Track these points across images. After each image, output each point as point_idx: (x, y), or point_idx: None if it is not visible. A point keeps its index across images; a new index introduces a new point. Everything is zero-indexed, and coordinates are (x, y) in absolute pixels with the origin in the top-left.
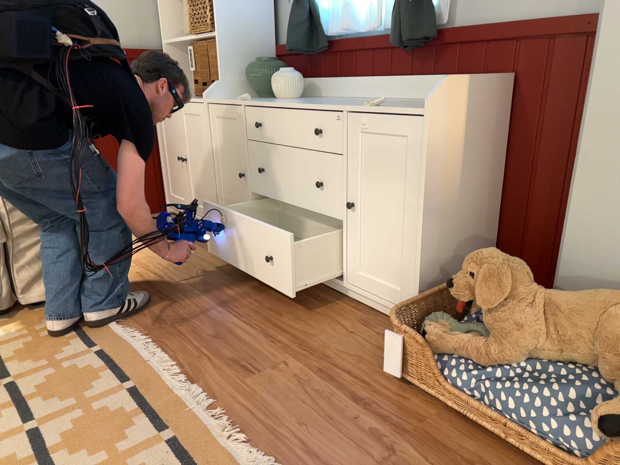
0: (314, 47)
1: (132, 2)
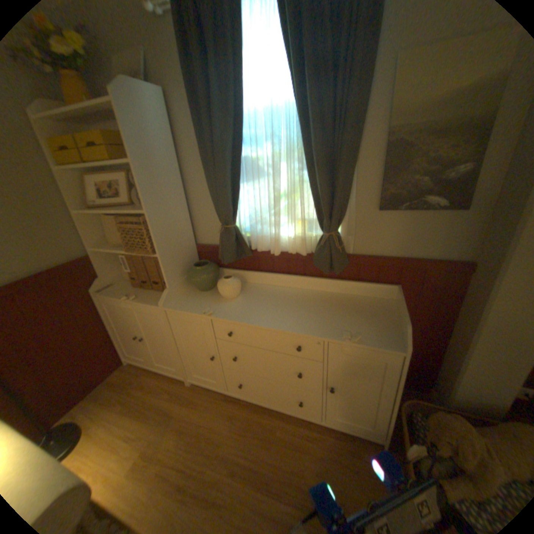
0: (240, 253)
1: (46, 224)
